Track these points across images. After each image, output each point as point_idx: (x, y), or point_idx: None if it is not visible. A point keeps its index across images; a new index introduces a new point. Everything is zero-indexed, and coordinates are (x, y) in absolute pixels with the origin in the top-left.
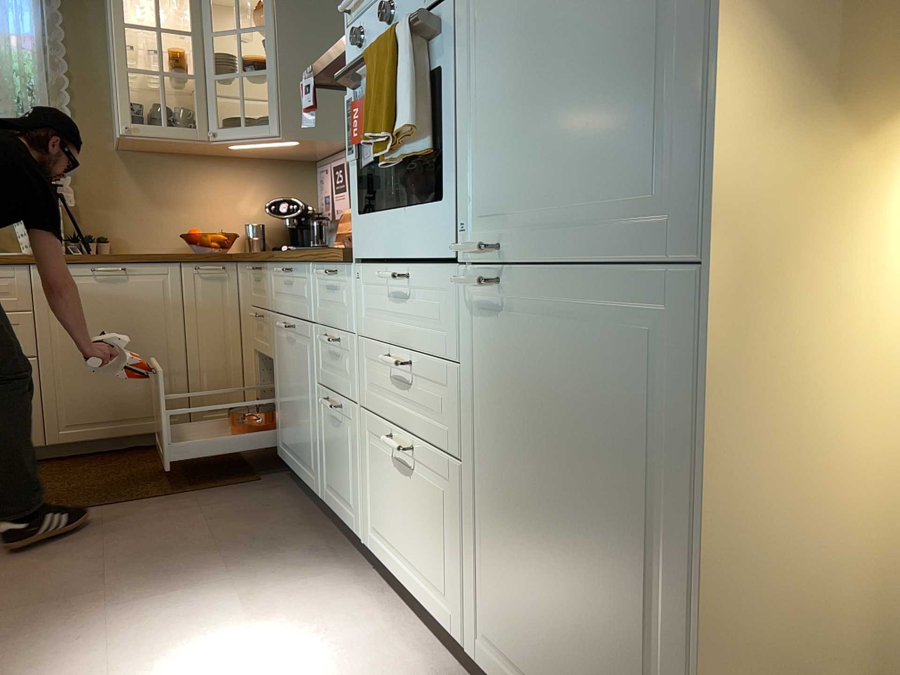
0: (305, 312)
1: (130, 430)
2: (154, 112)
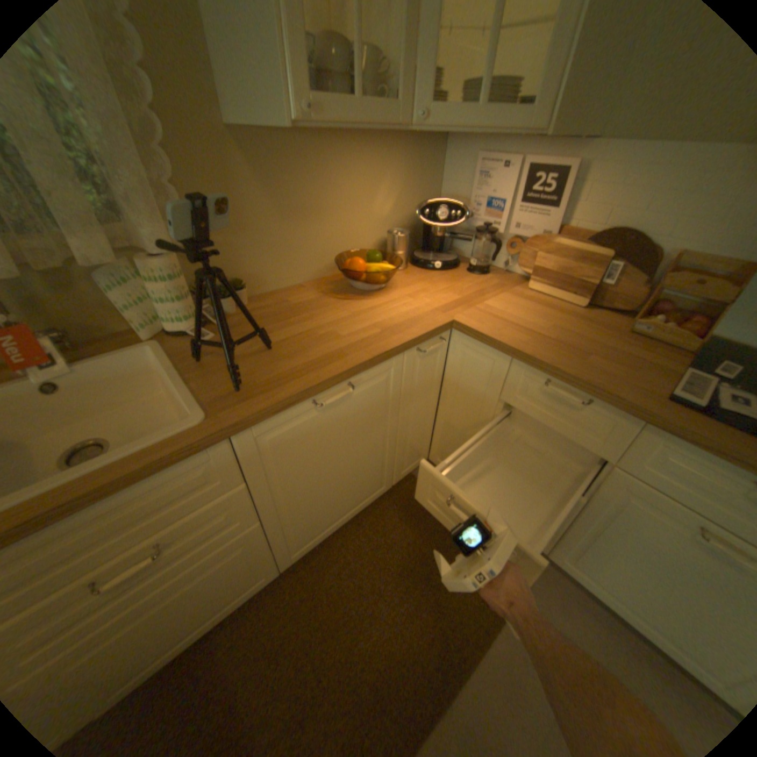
0: None
1: (350, 518)
2: (329, 57)
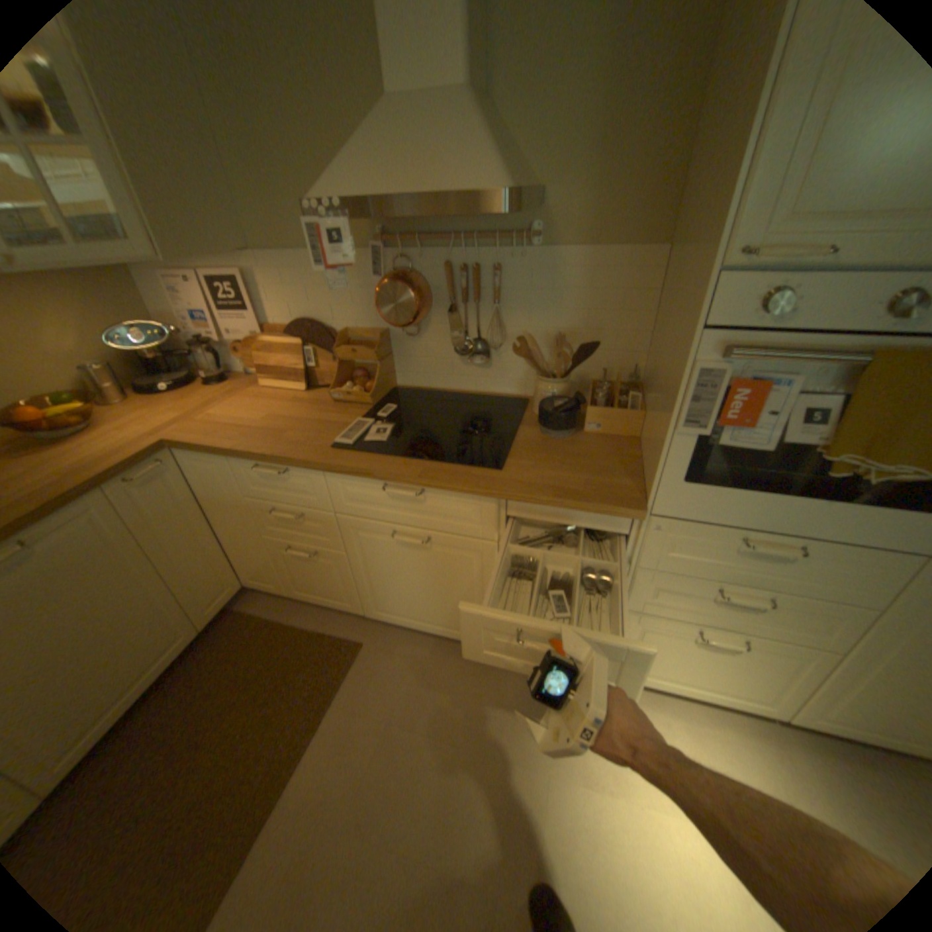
0: (468, 531)
1: (140, 690)
2: None
